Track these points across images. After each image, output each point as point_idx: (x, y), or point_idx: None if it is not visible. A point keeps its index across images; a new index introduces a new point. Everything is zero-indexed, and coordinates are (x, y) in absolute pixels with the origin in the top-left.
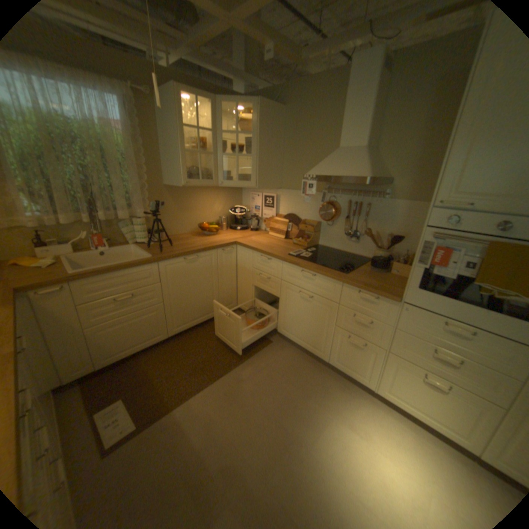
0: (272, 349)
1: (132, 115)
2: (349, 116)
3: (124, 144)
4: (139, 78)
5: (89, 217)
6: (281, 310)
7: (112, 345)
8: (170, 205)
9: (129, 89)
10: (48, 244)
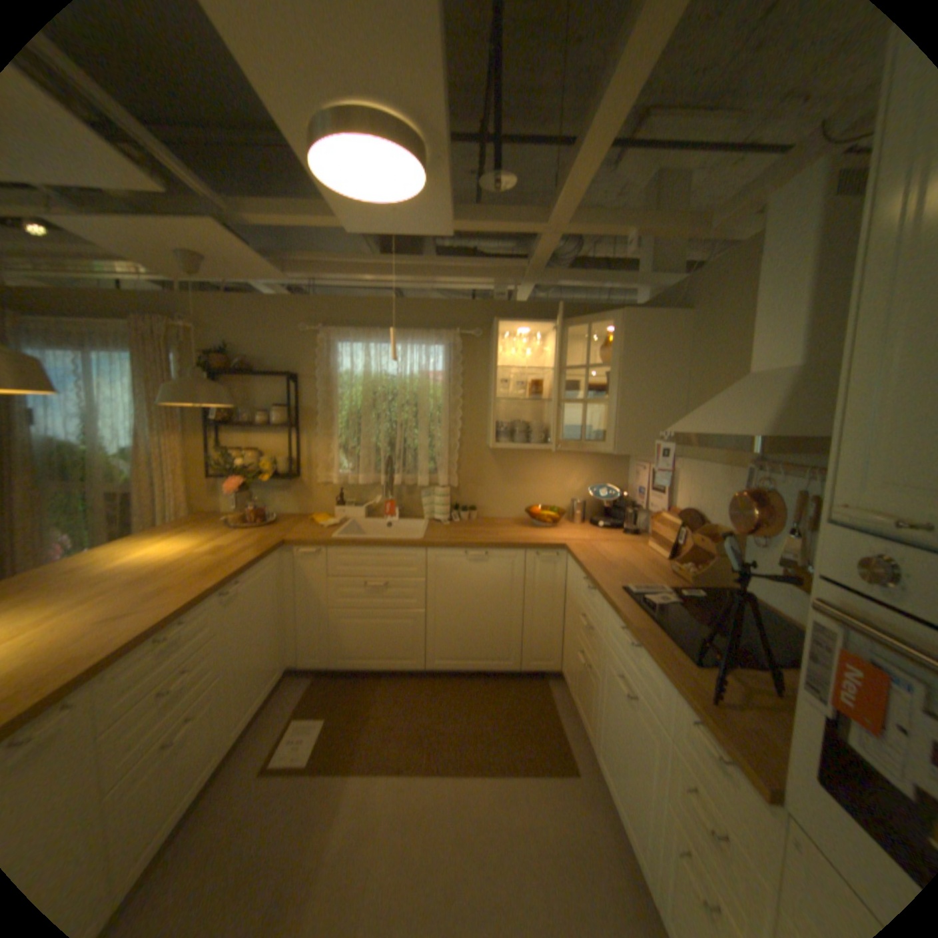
0: (568, 790)
1: (459, 362)
2: (767, 309)
3: (443, 396)
4: (478, 319)
5: (390, 478)
6: (602, 710)
7: (353, 642)
8: (493, 472)
9: (464, 334)
10: (350, 502)
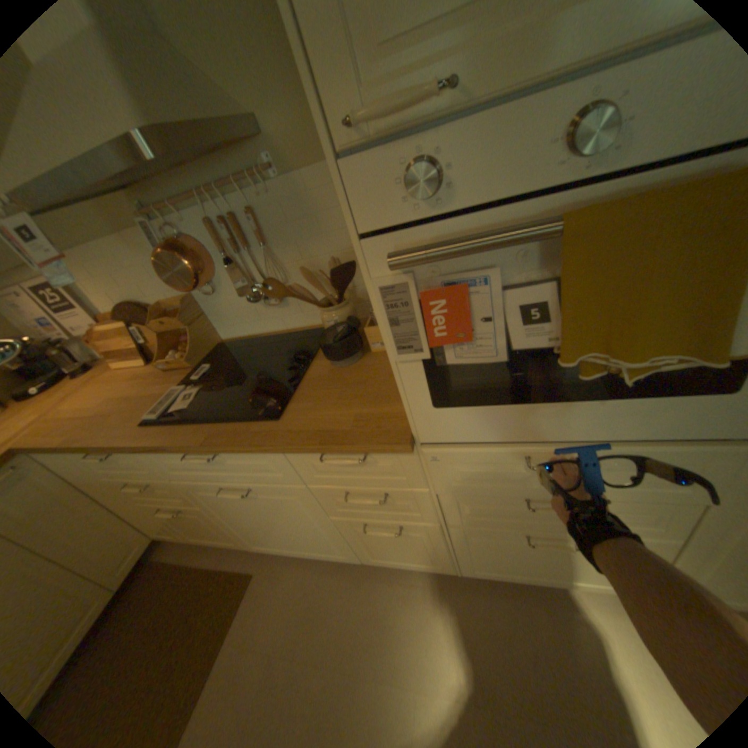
0: (255, 594)
1: None
2: None
3: None
4: None
5: None
6: (222, 524)
7: None
8: None
9: None
10: None
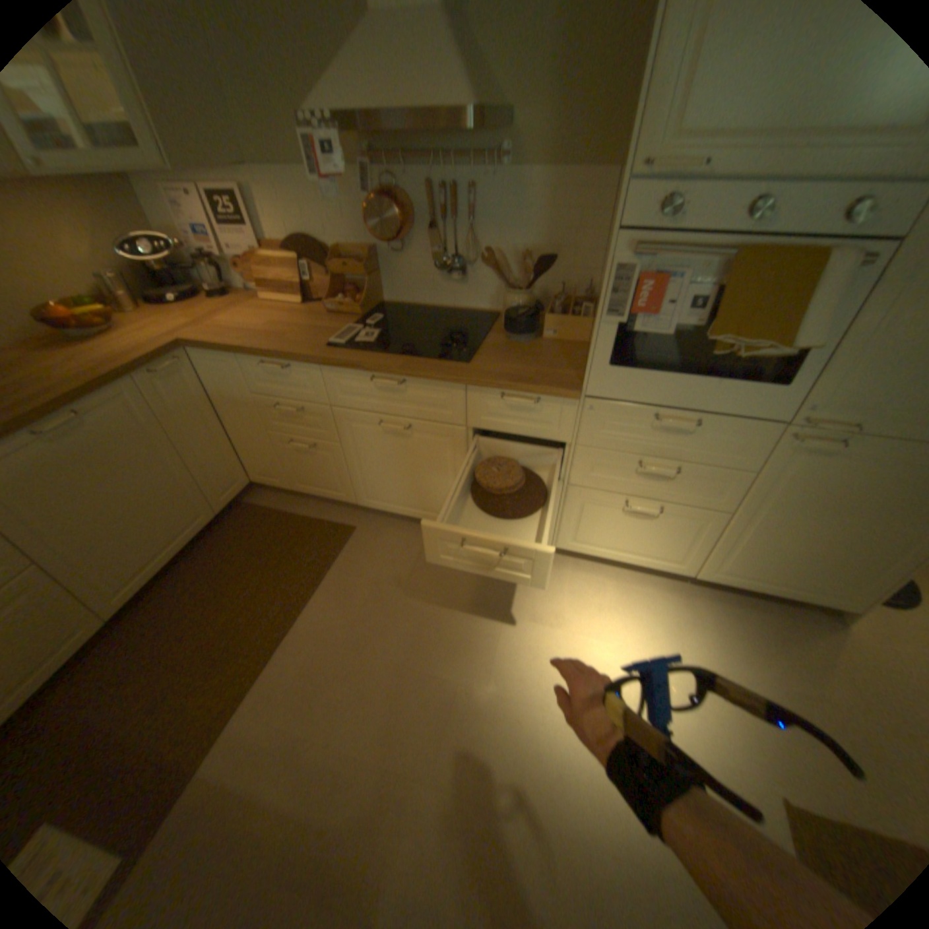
0: (359, 541)
1: None
2: None
3: None
4: None
5: None
6: (352, 466)
7: None
8: None
9: None
10: None
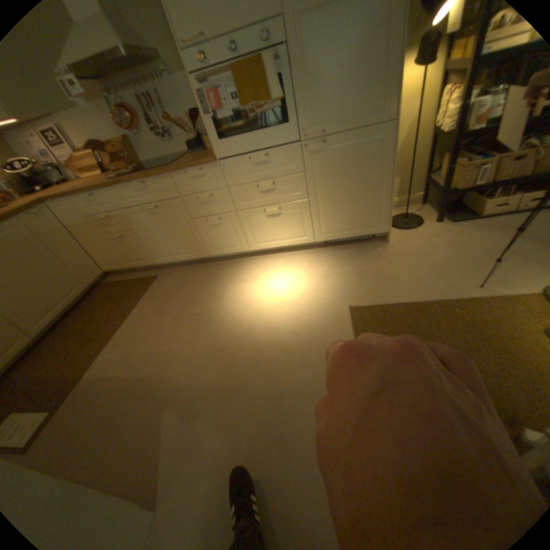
0: (160, 280)
1: None
2: None
3: None
4: None
5: None
6: (144, 241)
7: None
8: None
9: None
10: None
